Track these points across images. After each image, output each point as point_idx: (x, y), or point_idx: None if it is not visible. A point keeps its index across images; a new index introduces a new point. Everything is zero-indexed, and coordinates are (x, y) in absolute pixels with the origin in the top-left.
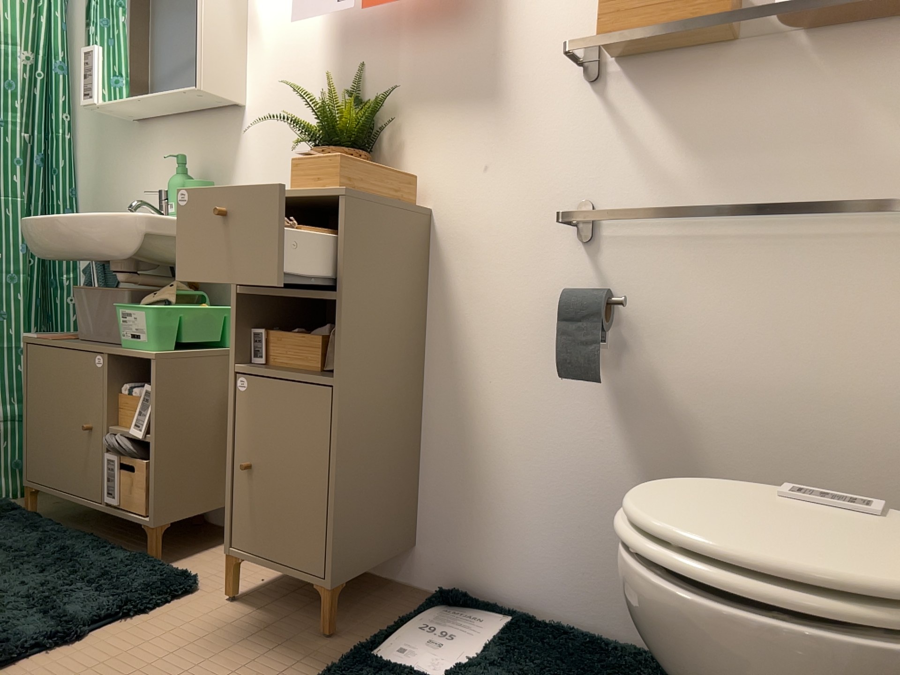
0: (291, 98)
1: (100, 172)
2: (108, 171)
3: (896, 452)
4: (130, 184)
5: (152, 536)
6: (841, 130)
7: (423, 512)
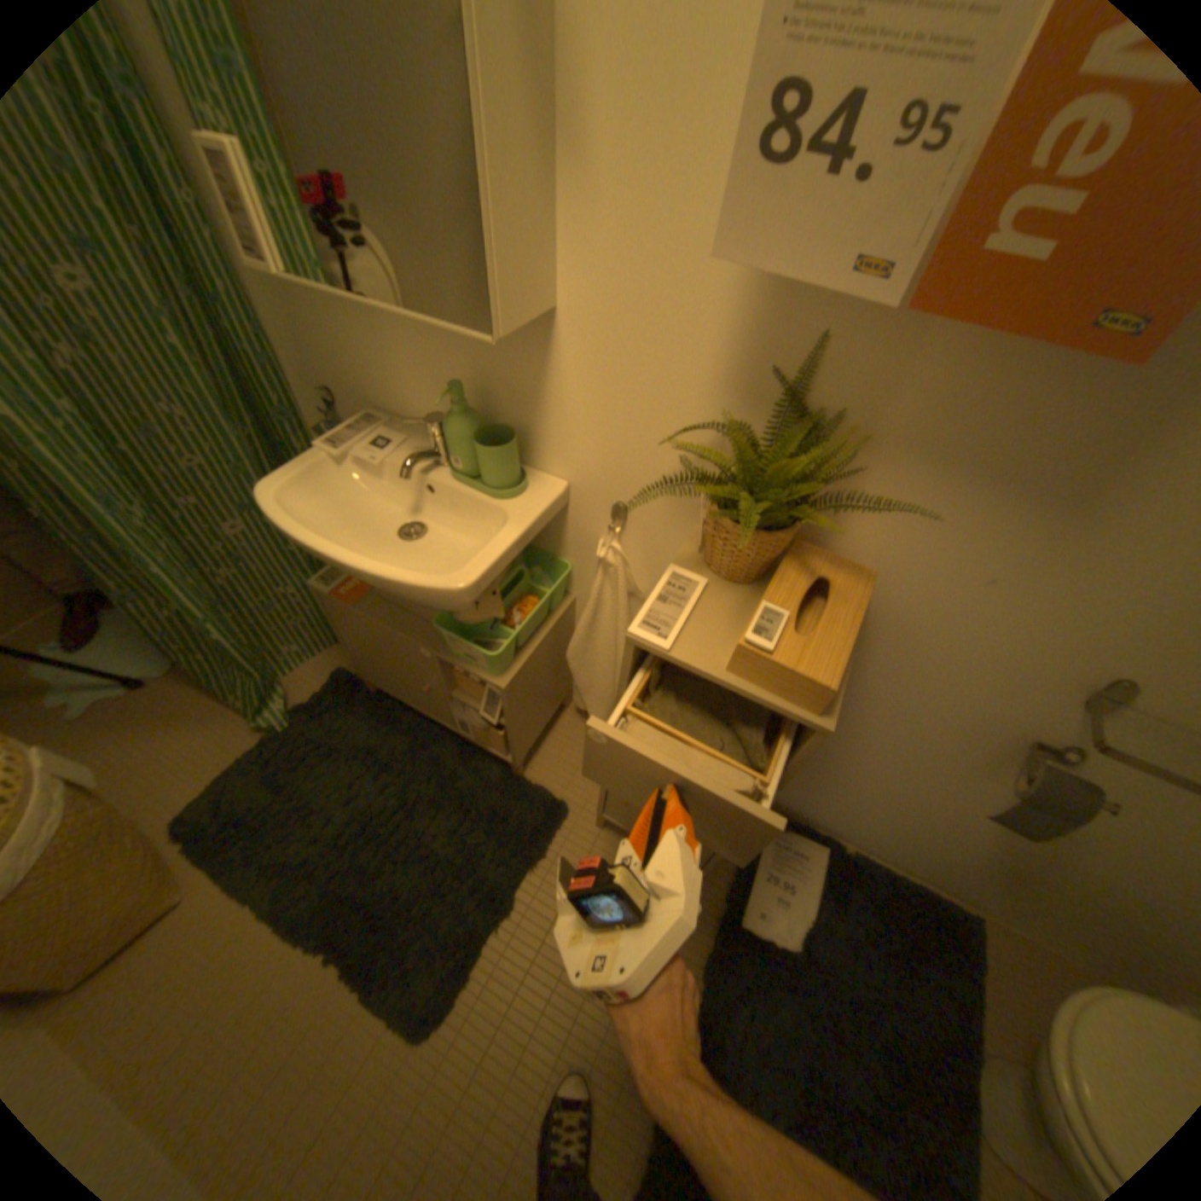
0: (657, 332)
1: (291, 305)
2: (305, 310)
3: None
4: (352, 347)
5: (519, 769)
6: None
7: None
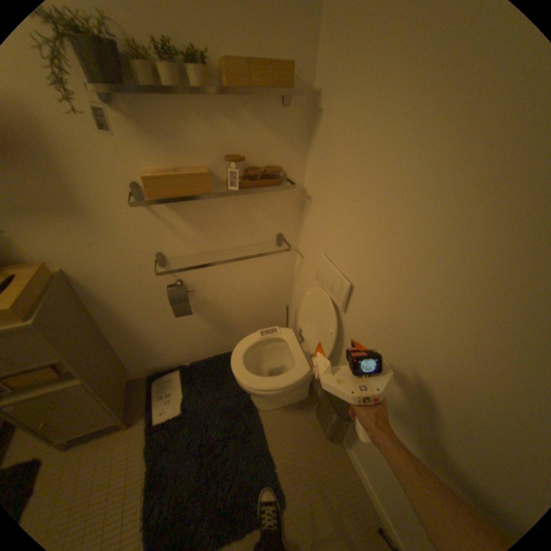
0: None
1: None
2: None
3: (269, 294)
4: None
5: None
6: (249, 219)
7: (125, 363)
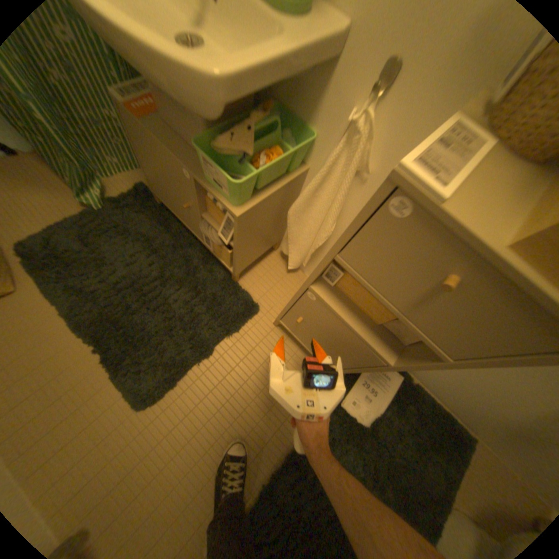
0: None
1: None
2: None
3: None
4: None
5: (236, 277)
6: None
7: None
